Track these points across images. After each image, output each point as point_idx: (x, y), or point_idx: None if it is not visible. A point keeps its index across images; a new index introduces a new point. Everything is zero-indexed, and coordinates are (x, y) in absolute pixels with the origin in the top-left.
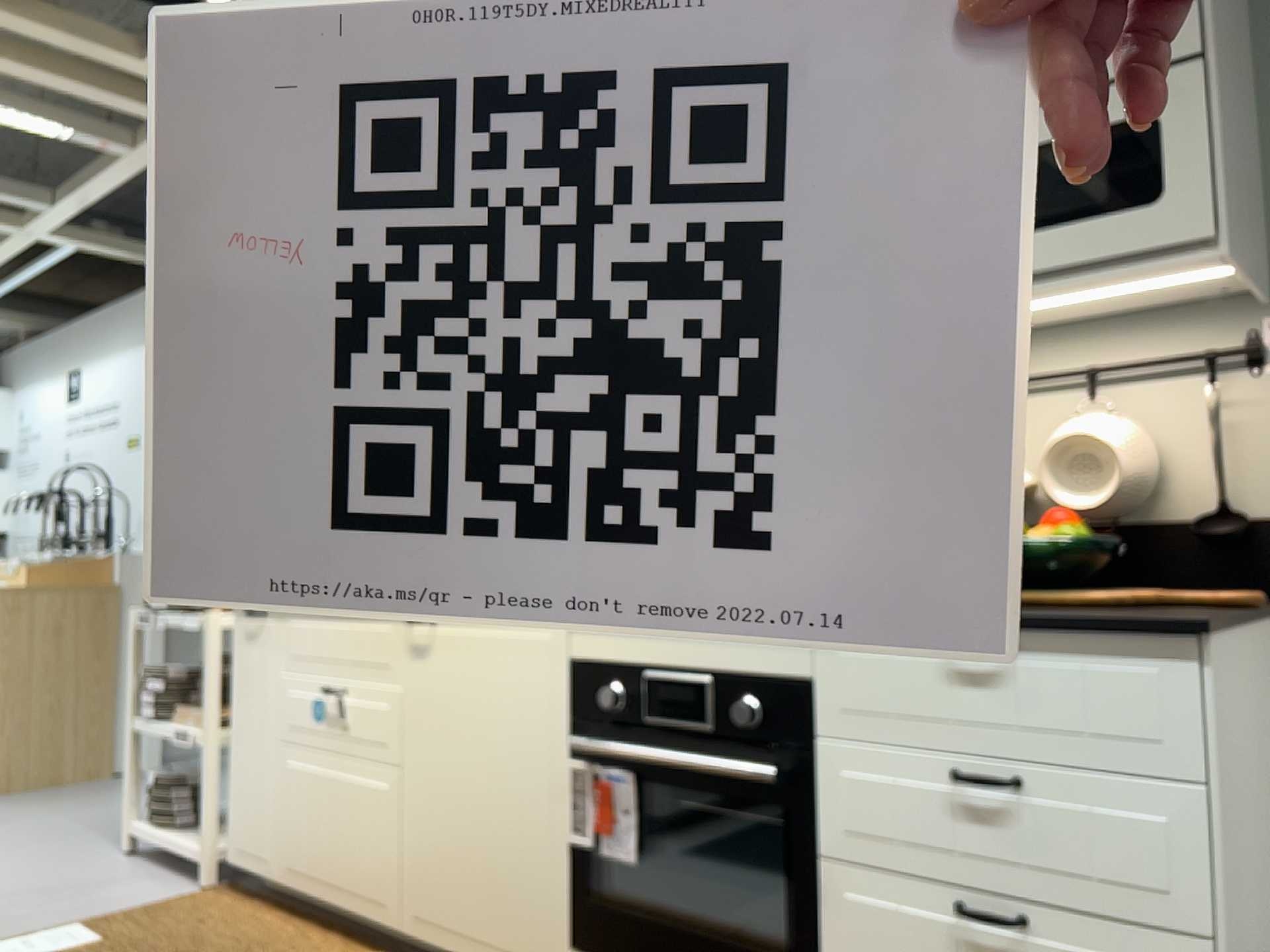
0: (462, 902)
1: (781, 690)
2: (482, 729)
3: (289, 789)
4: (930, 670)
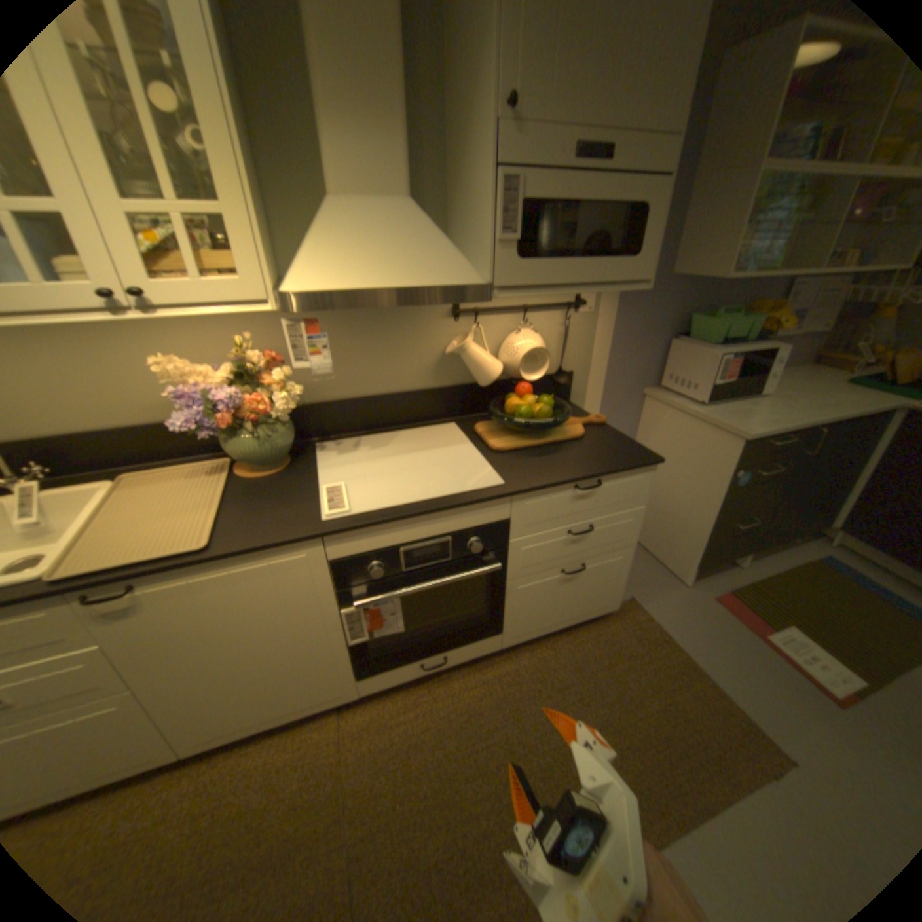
0: (250, 713)
1: (491, 528)
2: (239, 629)
3: None
4: (565, 499)
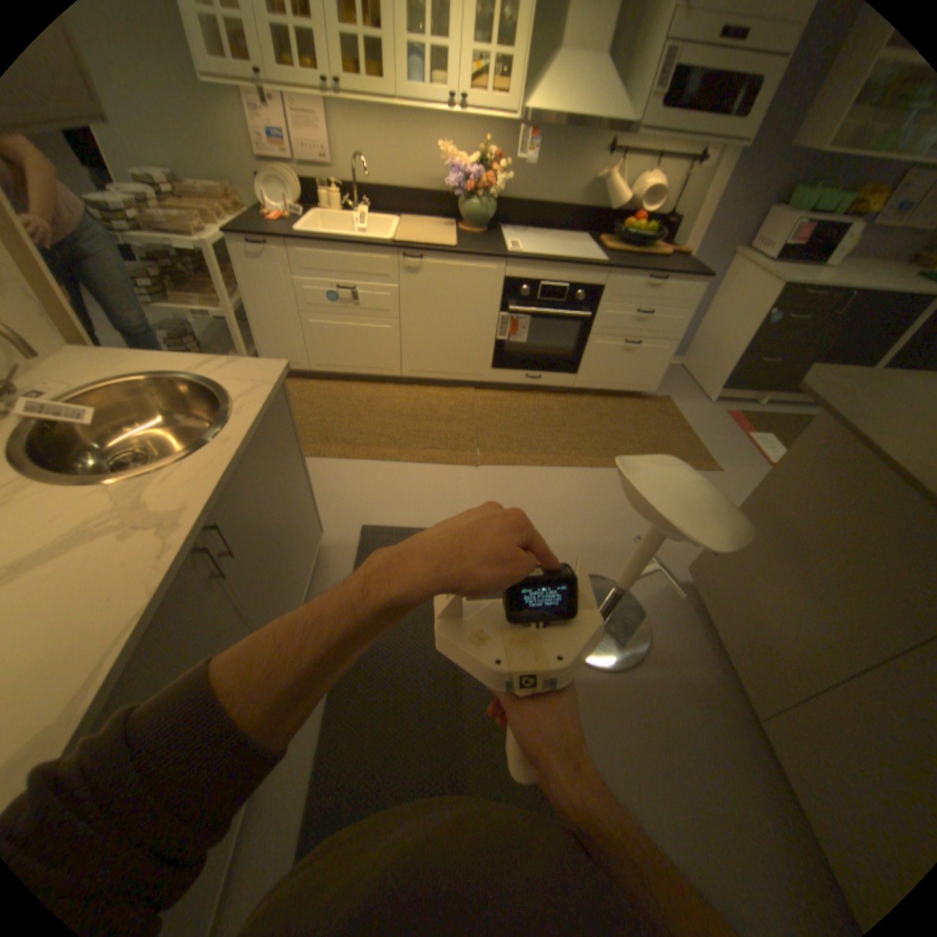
0: (439, 363)
1: (593, 289)
2: (453, 304)
3: (315, 333)
4: (642, 284)
